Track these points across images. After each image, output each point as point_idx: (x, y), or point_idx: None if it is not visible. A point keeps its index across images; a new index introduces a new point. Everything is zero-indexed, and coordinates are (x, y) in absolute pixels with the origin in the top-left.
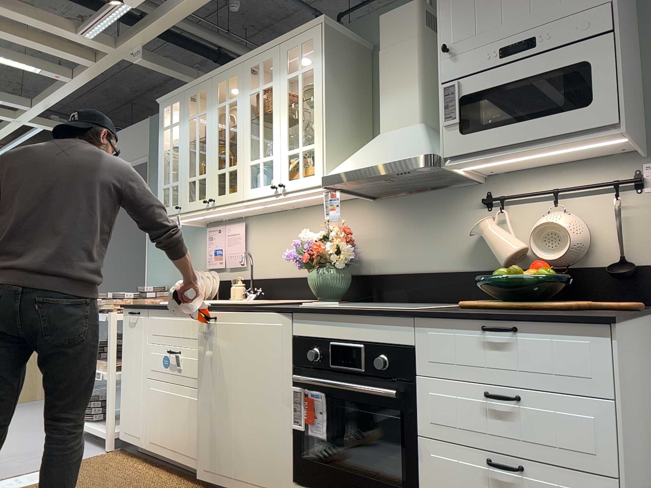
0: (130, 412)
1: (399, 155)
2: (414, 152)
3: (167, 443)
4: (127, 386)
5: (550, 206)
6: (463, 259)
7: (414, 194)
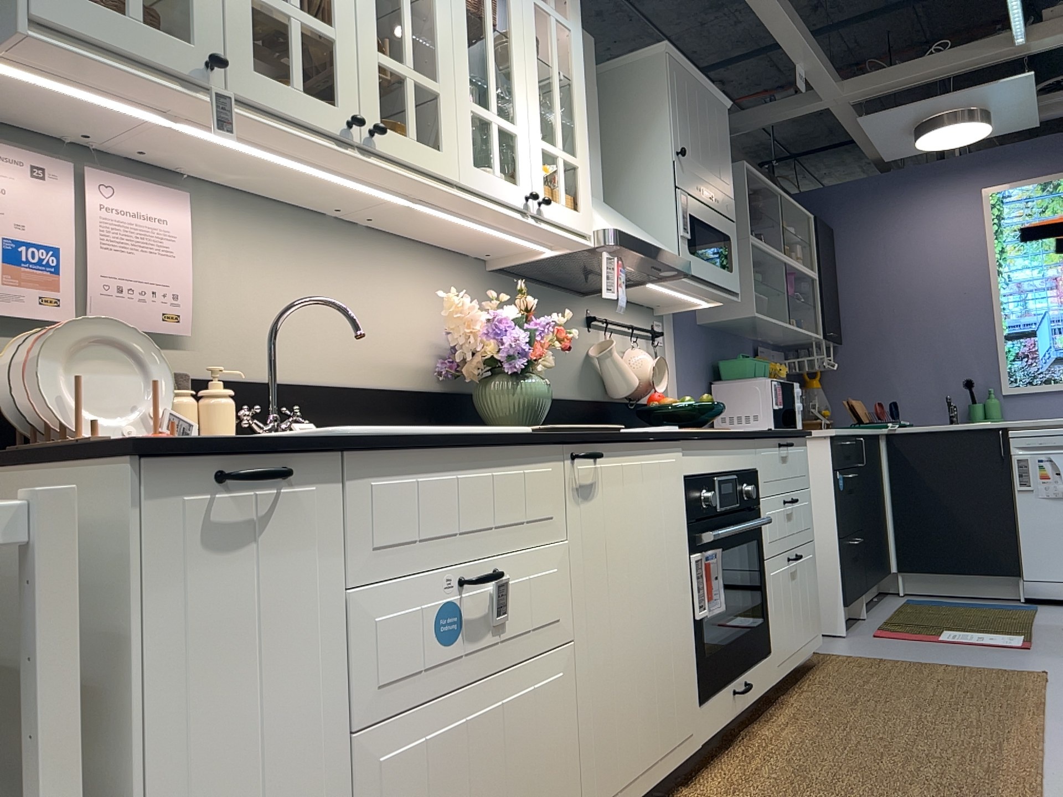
0: None
1: (663, 247)
2: (672, 251)
3: None
4: None
5: (623, 341)
6: (577, 385)
7: (534, 284)
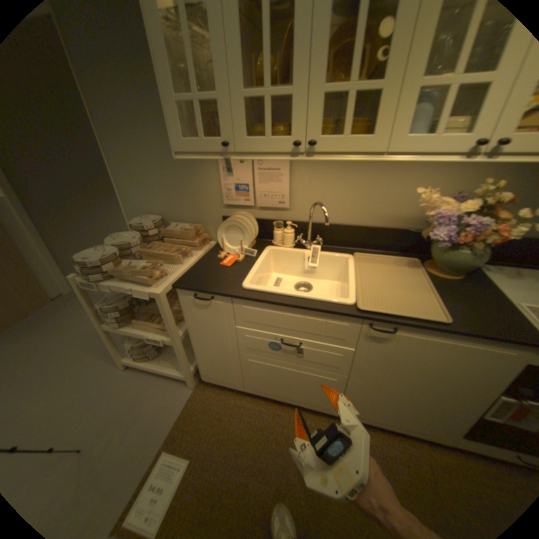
0: (216, 369)
1: None
2: None
3: (281, 395)
4: (207, 352)
5: None
6: None
7: None
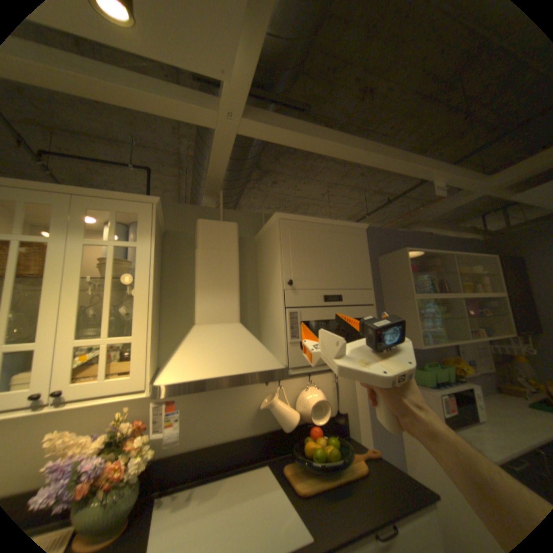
0: None
1: (252, 363)
2: (267, 362)
3: None
4: None
5: (302, 381)
6: (247, 426)
7: None
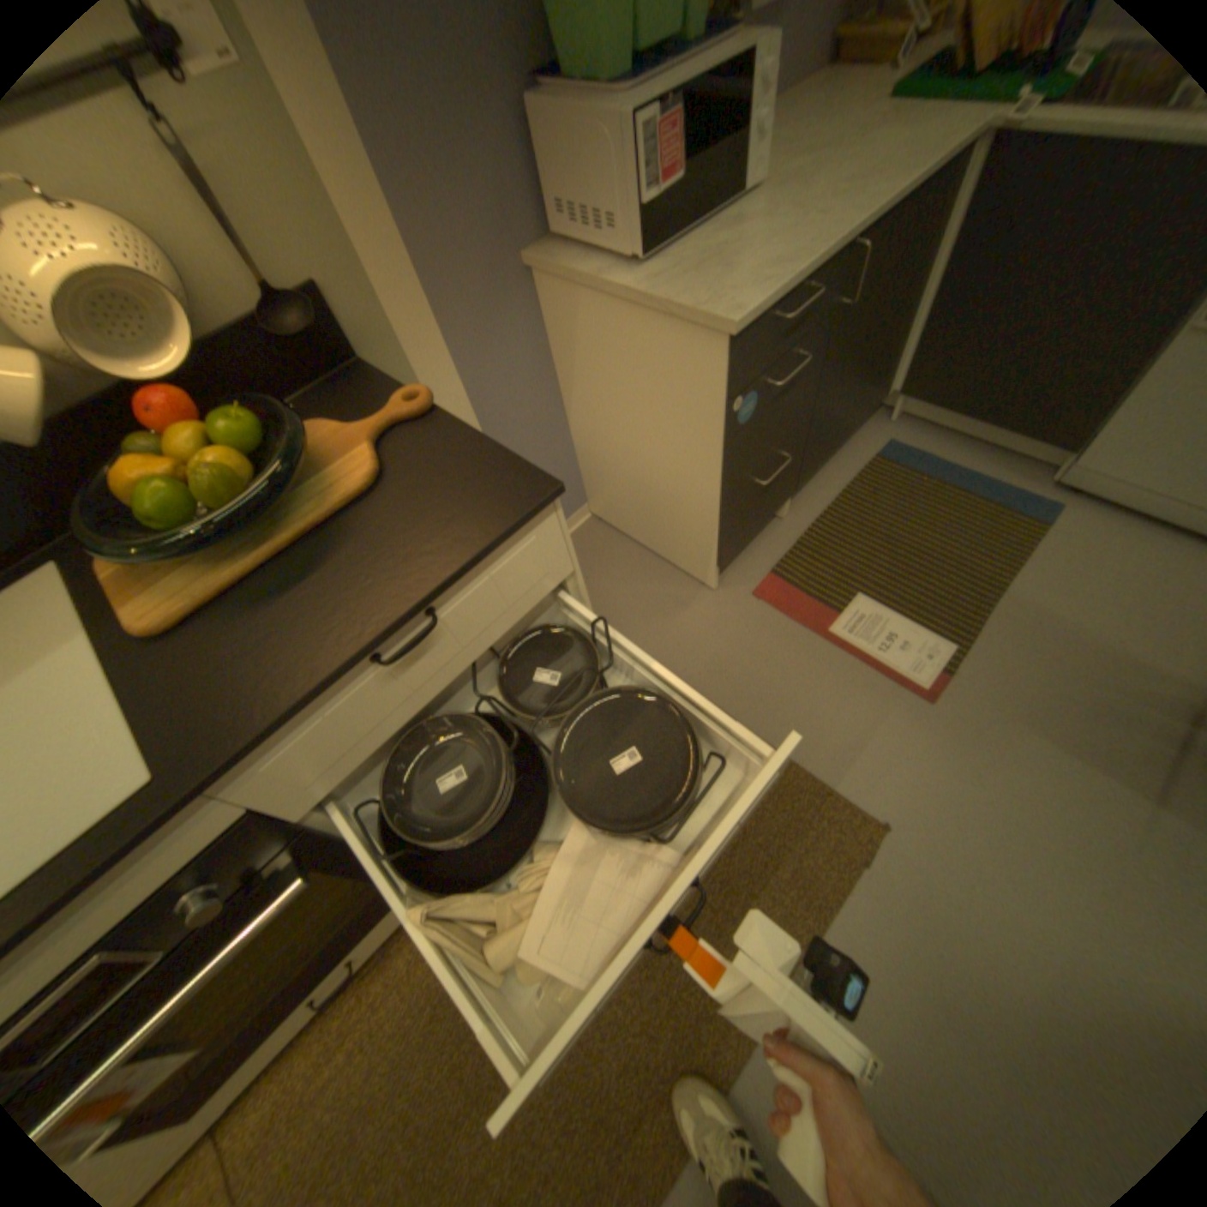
0: None
1: None
2: None
3: None
4: None
5: None
6: None
7: None
